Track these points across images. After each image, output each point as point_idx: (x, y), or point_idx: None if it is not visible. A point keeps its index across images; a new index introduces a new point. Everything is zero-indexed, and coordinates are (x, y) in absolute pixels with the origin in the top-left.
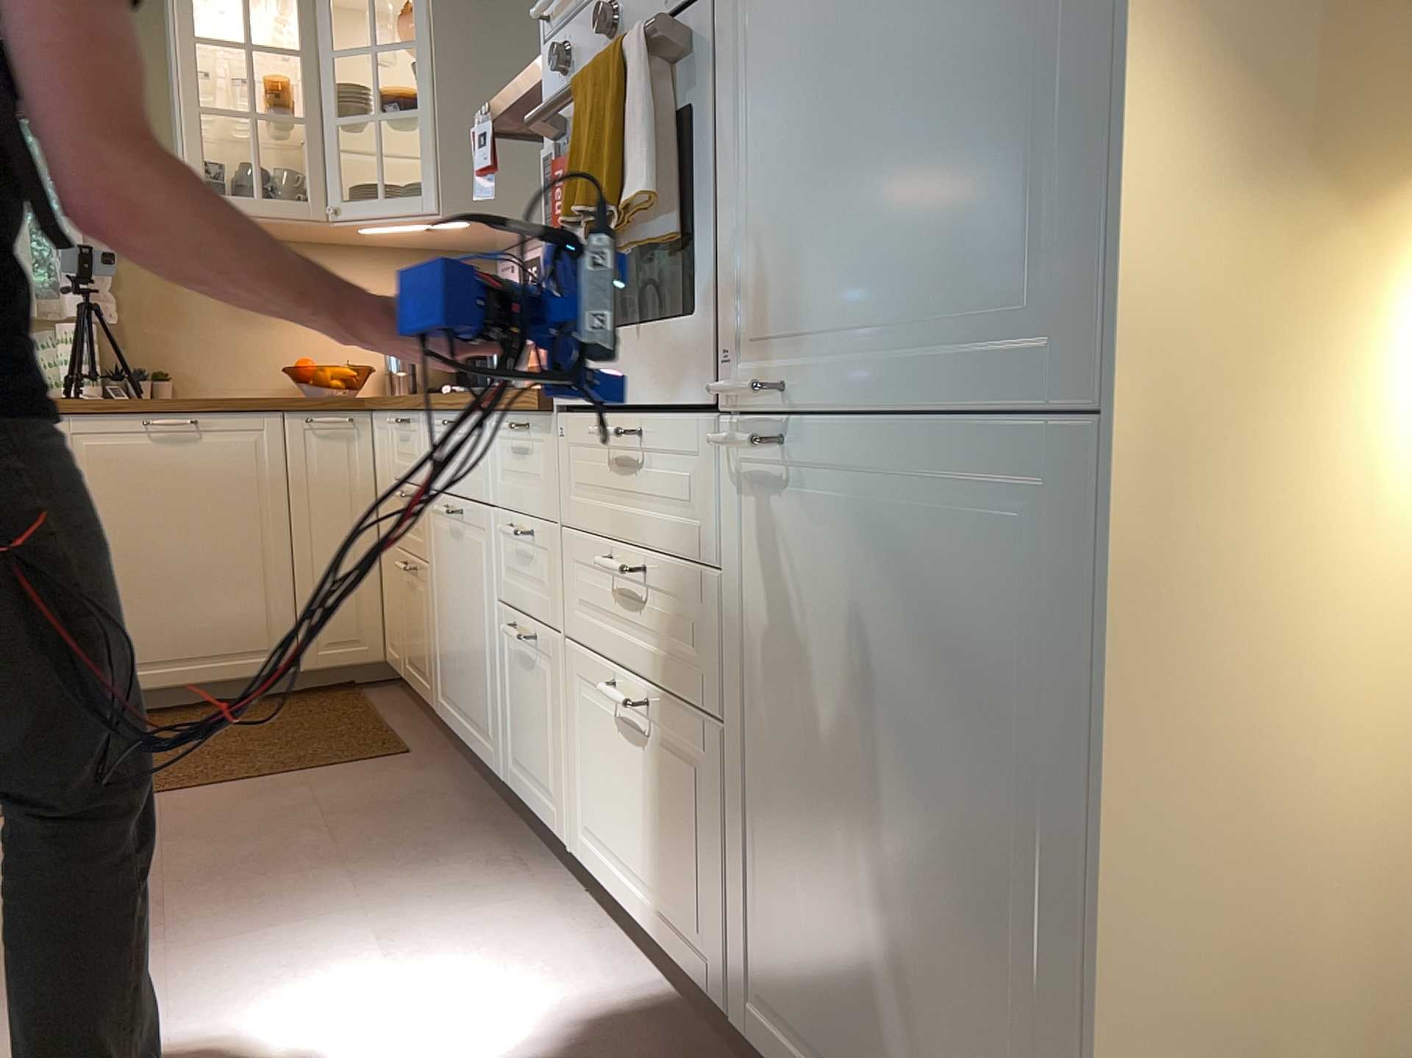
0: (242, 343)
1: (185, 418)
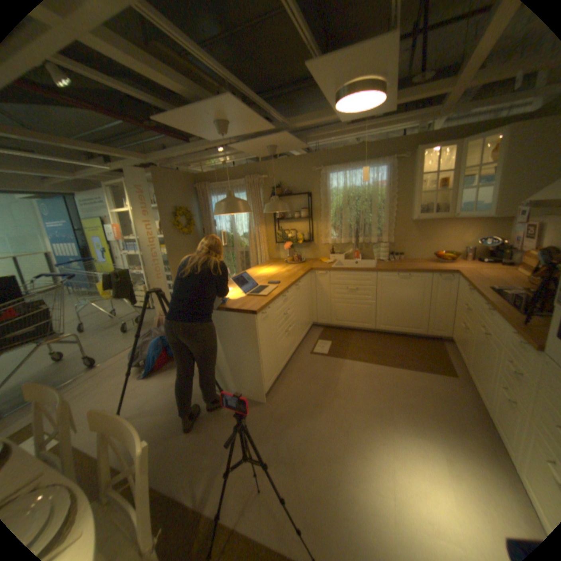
0: (423, 245)
1: (407, 273)
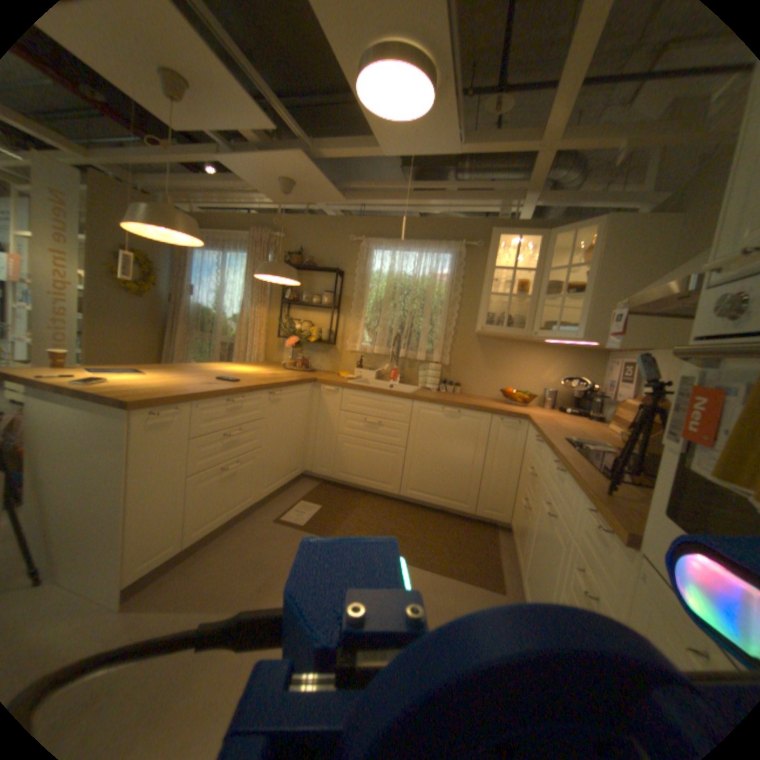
0: (488, 377)
1: (456, 409)
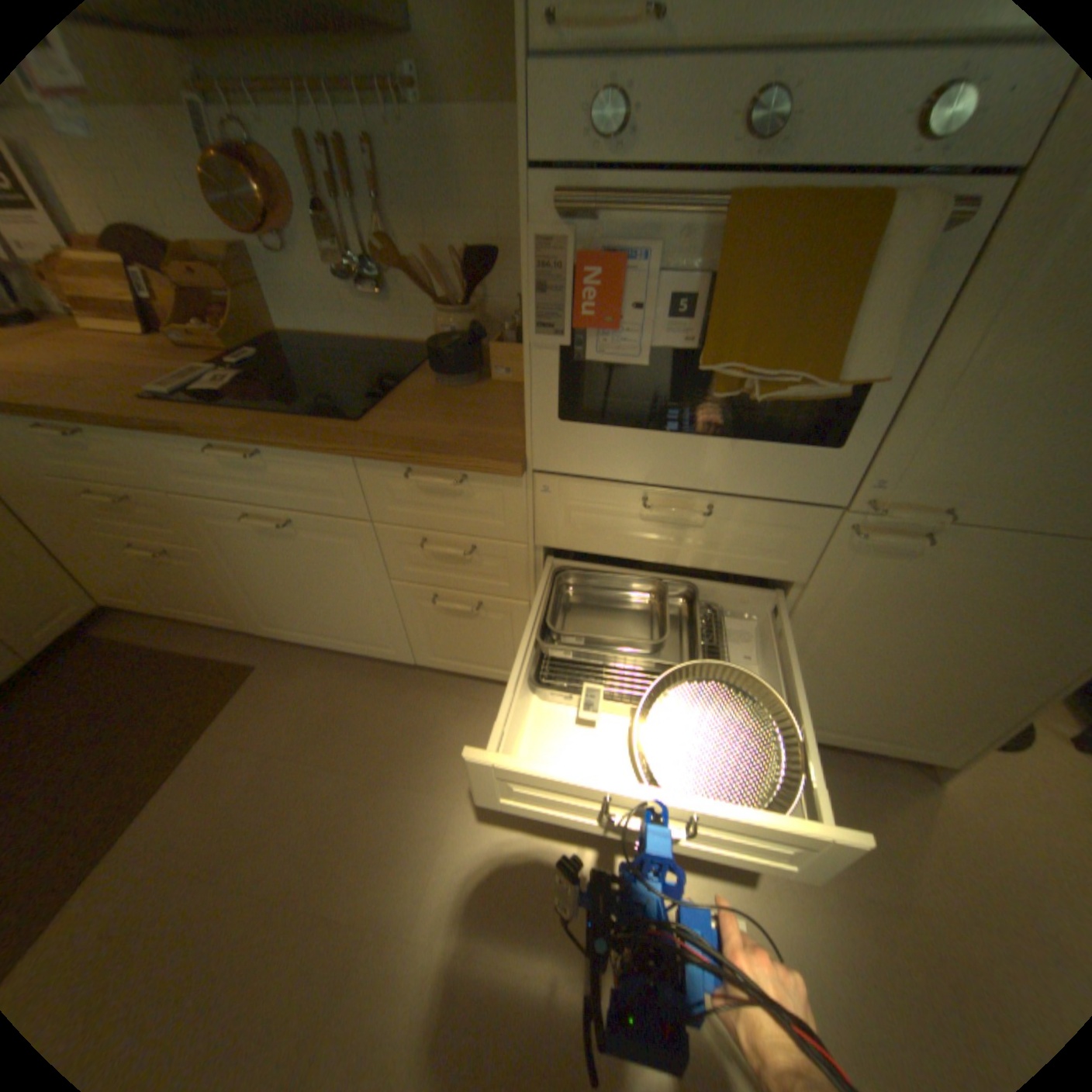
0: None
1: None
